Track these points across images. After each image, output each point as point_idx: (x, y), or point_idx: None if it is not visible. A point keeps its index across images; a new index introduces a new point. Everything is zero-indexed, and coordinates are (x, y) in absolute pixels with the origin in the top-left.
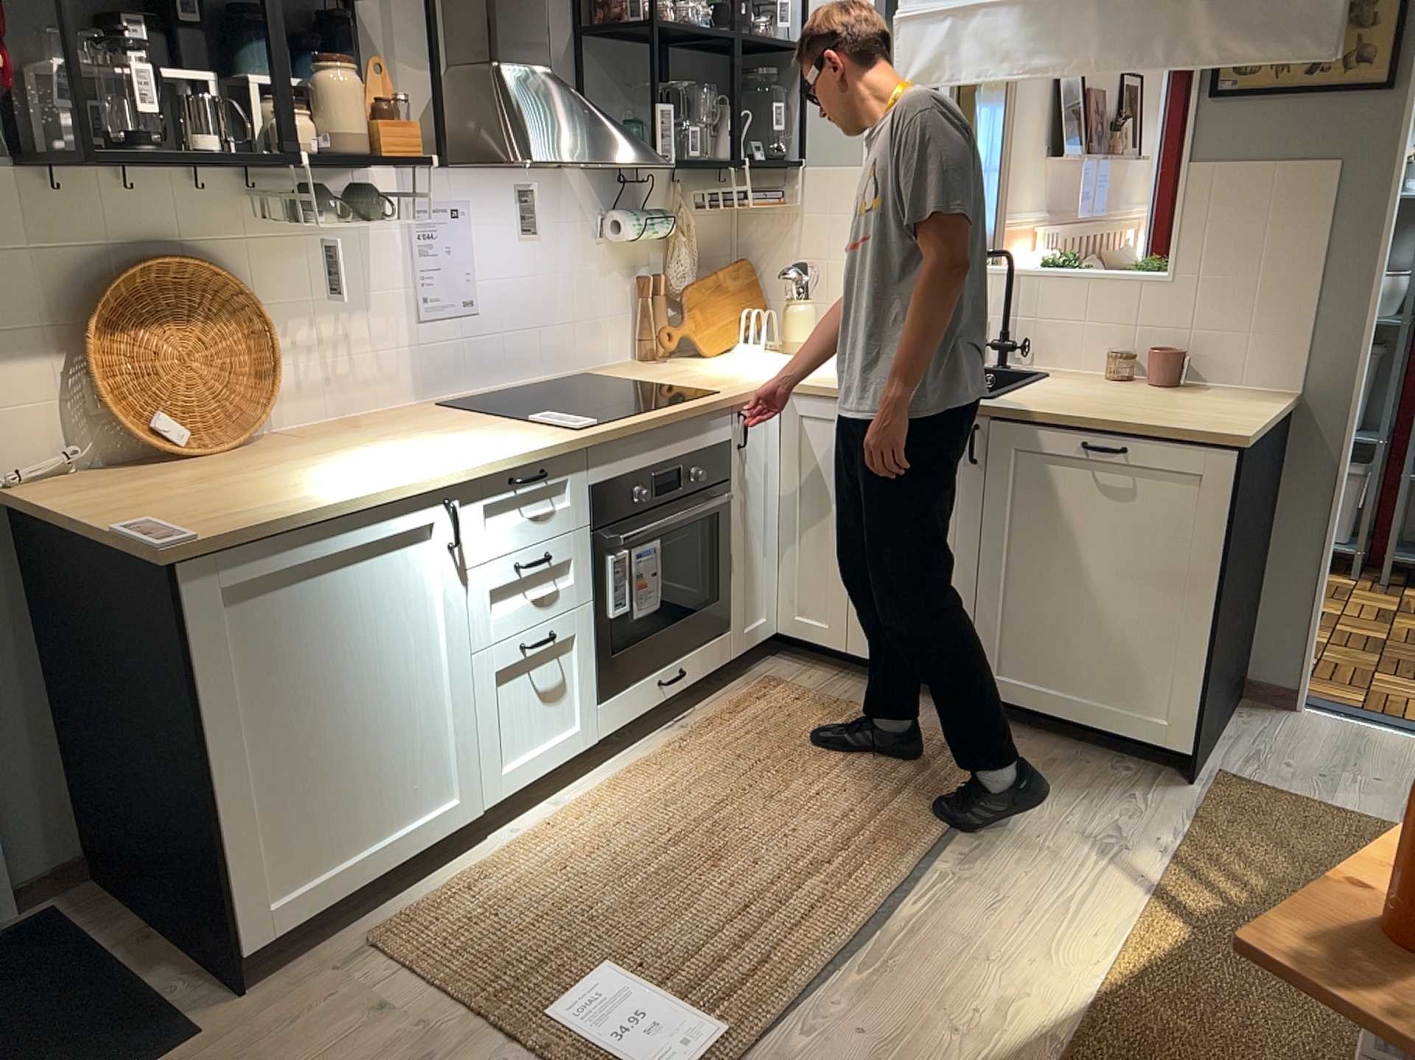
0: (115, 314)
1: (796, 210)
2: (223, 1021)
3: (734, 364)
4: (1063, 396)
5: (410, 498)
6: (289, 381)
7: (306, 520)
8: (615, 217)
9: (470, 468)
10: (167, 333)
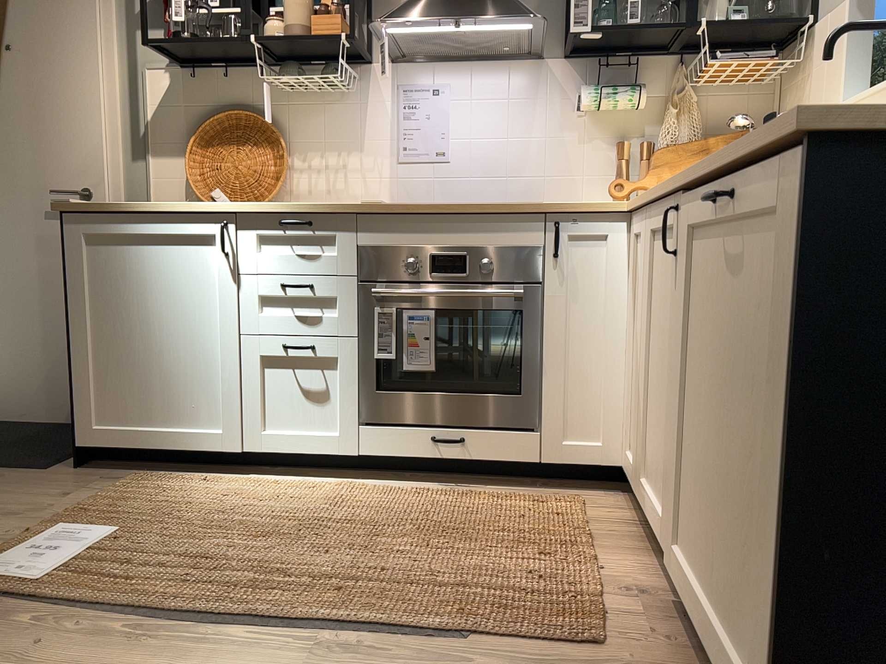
0: (209, 138)
1: (804, 74)
2: (54, 471)
3: None
4: None
5: (197, 214)
6: (302, 187)
7: (128, 209)
8: (581, 92)
9: (242, 204)
10: (230, 149)
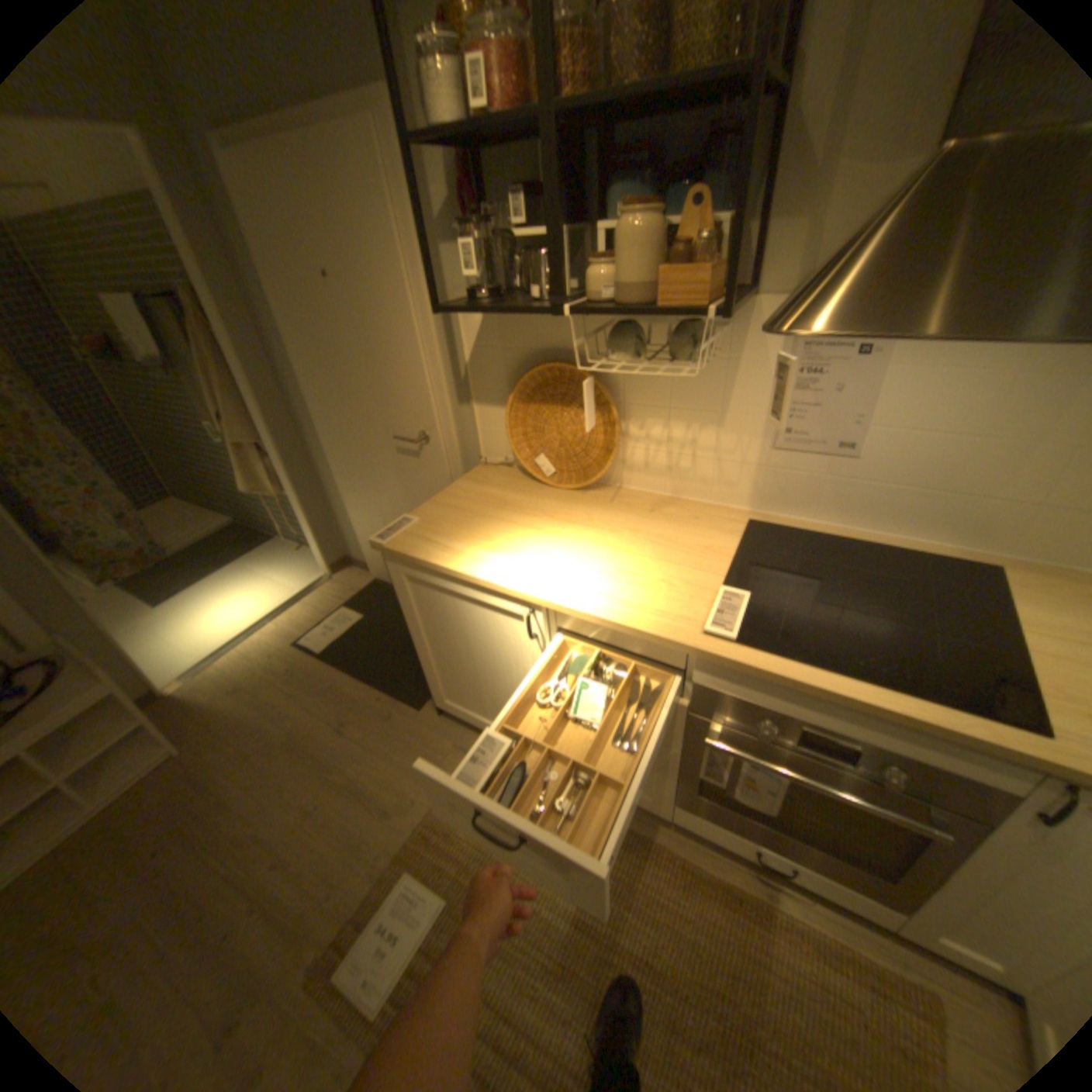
0: (532, 390)
1: None
2: (424, 714)
3: None
4: None
5: (502, 590)
6: (639, 457)
7: (435, 566)
8: None
9: (550, 600)
10: (554, 408)
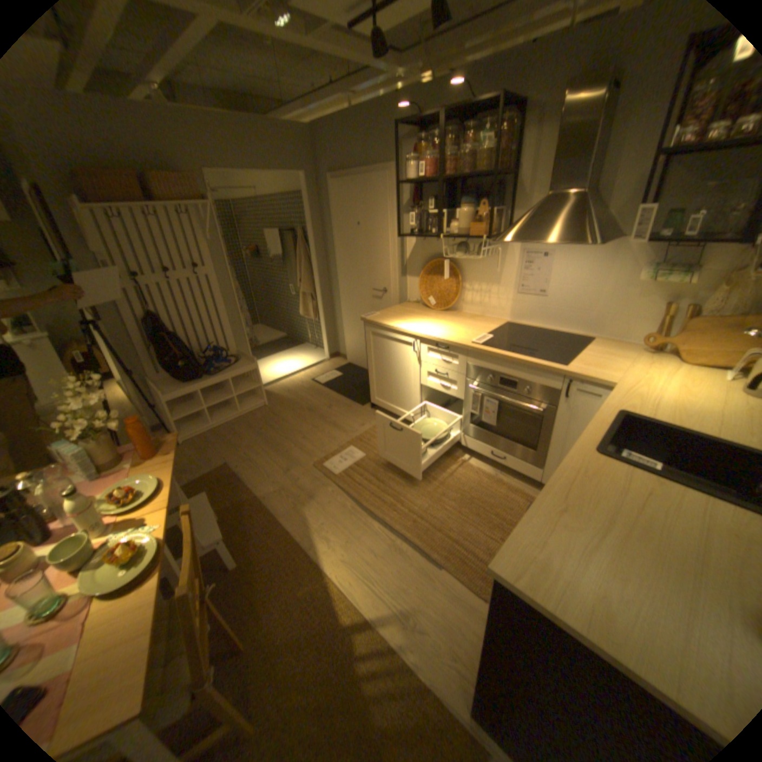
0: (429, 270)
1: None
2: (365, 407)
3: (667, 371)
4: (636, 497)
5: (405, 333)
6: (468, 299)
7: (383, 326)
8: (646, 266)
9: (421, 334)
10: (437, 277)
